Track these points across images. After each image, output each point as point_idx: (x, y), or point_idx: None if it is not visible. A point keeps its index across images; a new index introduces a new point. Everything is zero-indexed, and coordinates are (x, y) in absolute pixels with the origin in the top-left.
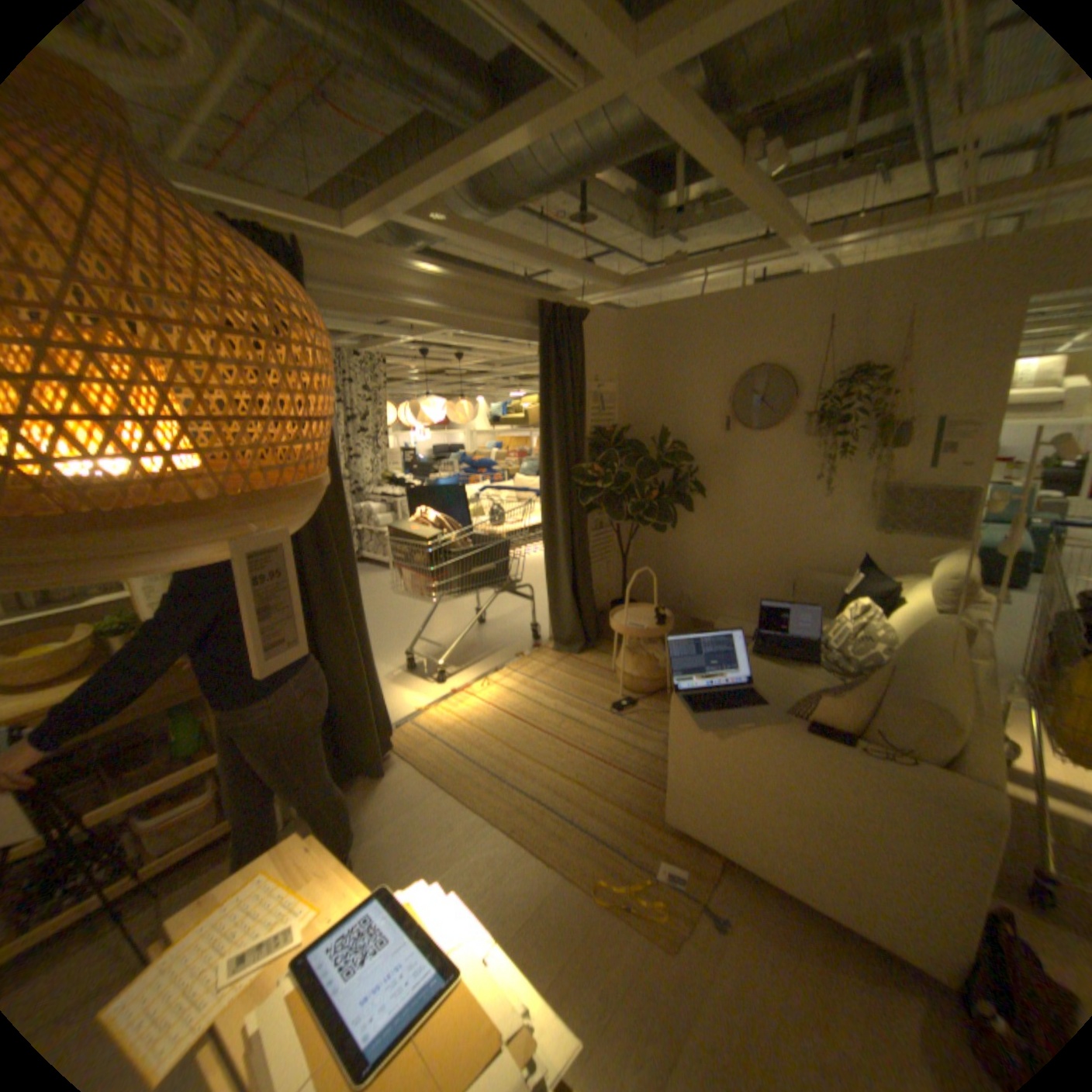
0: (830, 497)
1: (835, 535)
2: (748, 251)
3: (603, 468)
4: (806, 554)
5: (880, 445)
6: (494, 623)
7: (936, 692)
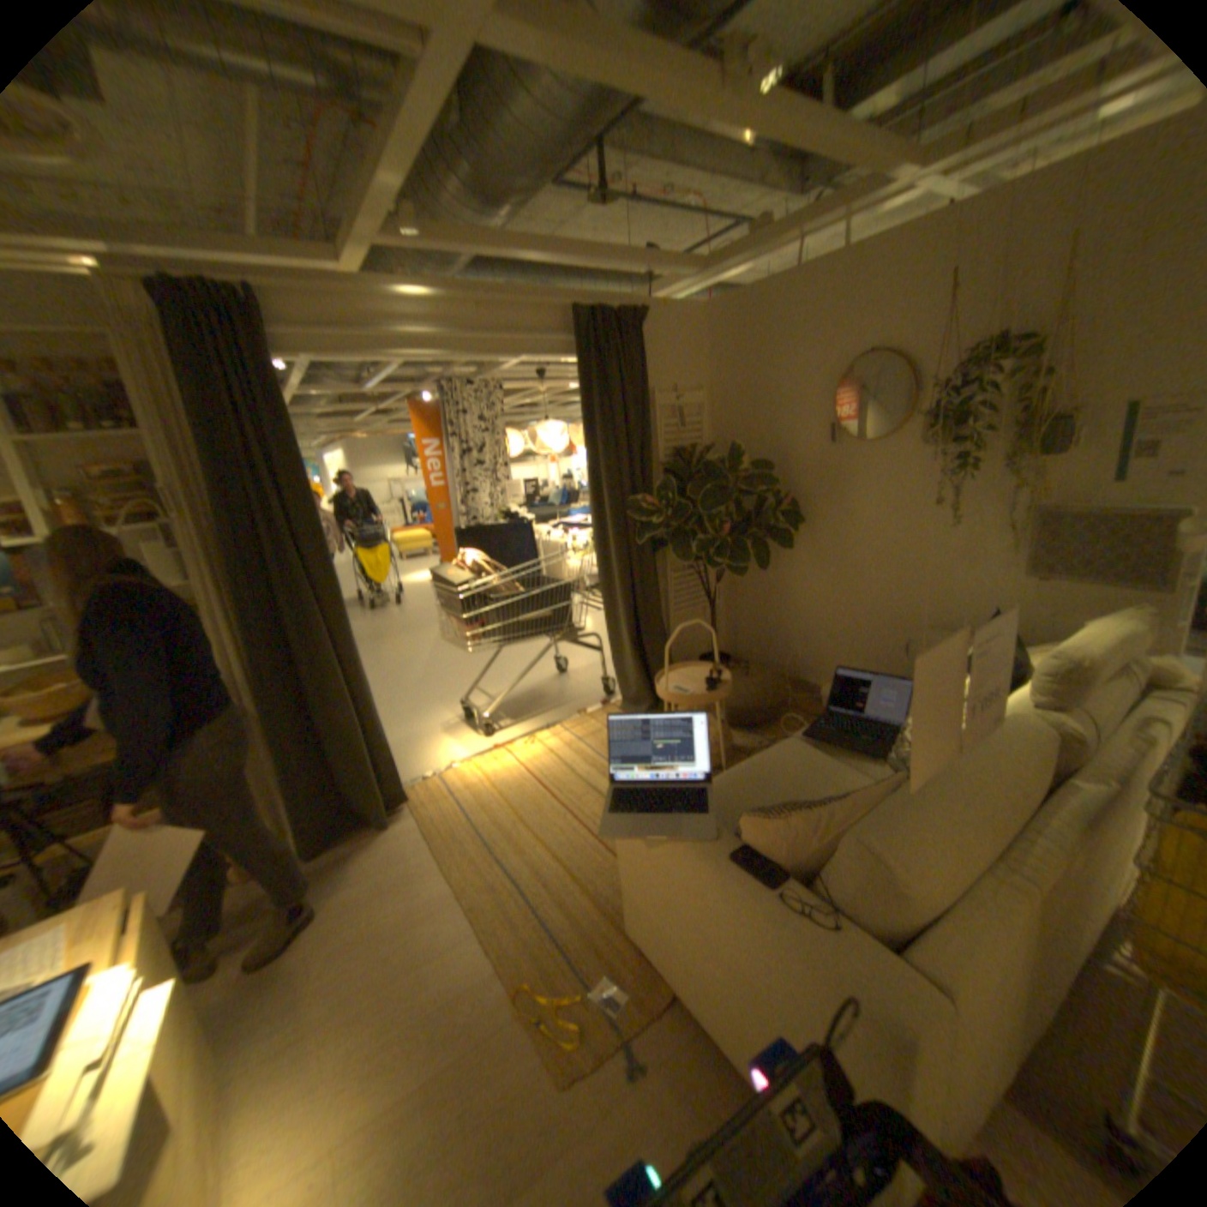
0: (968, 527)
1: (975, 580)
2: (843, 196)
3: (661, 500)
4: (938, 605)
5: (1027, 451)
6: (576, 673)
7: (906, 830)
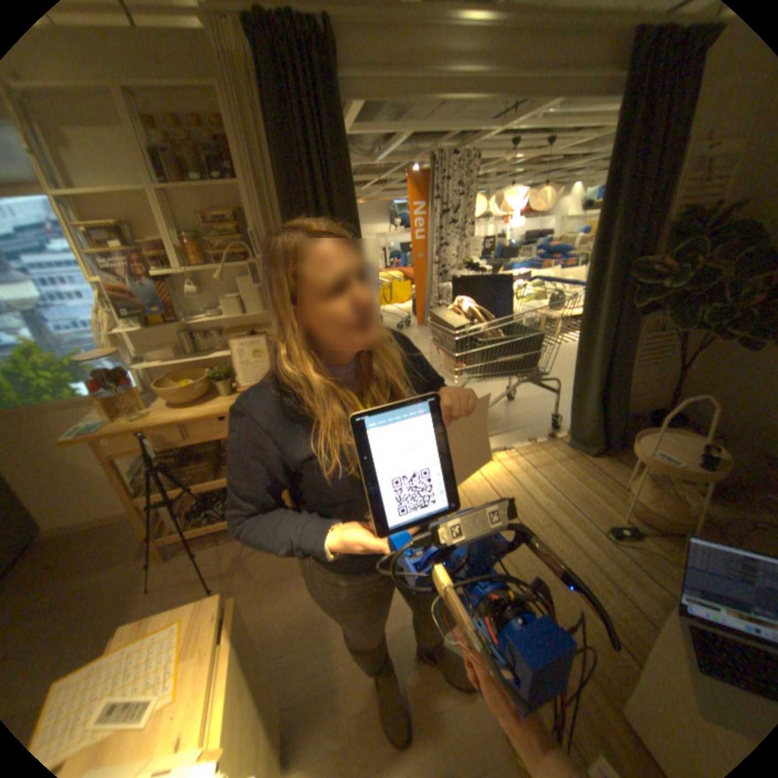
0: None
1: None
2: None
3: (681, 260)
4: None
5: None
6: (522, 401)
7: None
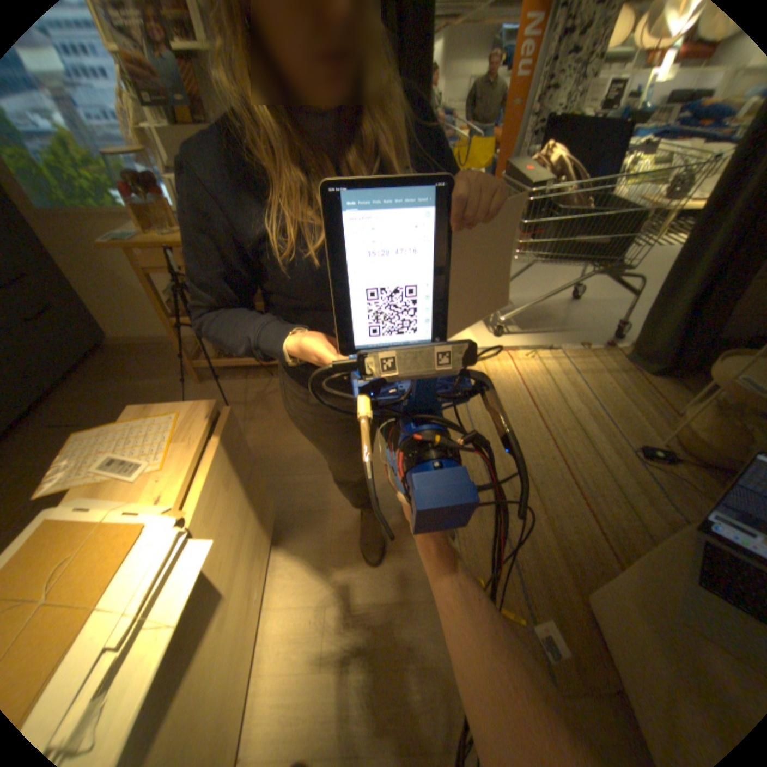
0: None
1: None
2: None
3: None
4: None
5: None
6: (589, 303)
7: None
